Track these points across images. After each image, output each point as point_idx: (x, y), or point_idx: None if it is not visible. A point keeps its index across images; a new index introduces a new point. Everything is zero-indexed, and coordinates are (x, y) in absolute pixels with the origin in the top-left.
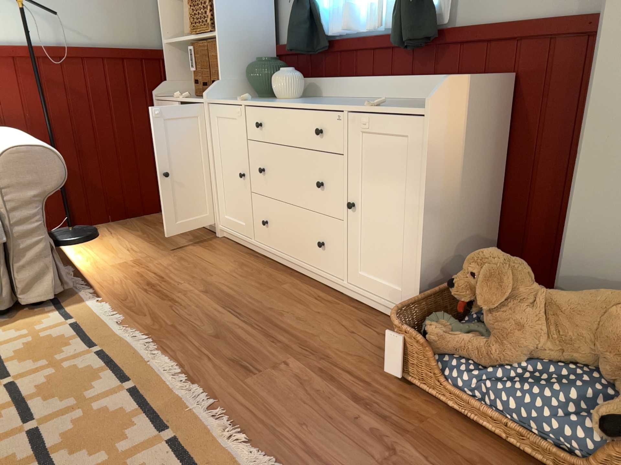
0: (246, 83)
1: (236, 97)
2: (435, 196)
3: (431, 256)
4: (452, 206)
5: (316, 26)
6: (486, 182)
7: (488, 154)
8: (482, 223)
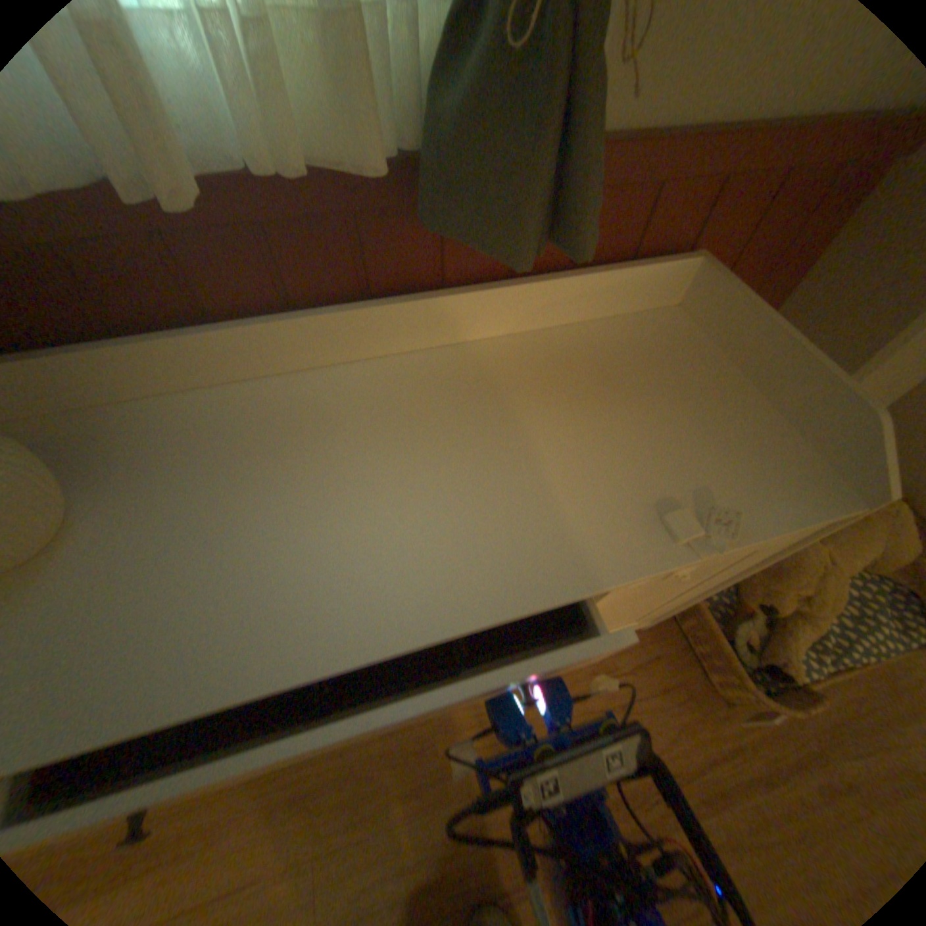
0: None
1: None
2: None
3: None
4: None
5: None
6: None
7: None
8: None
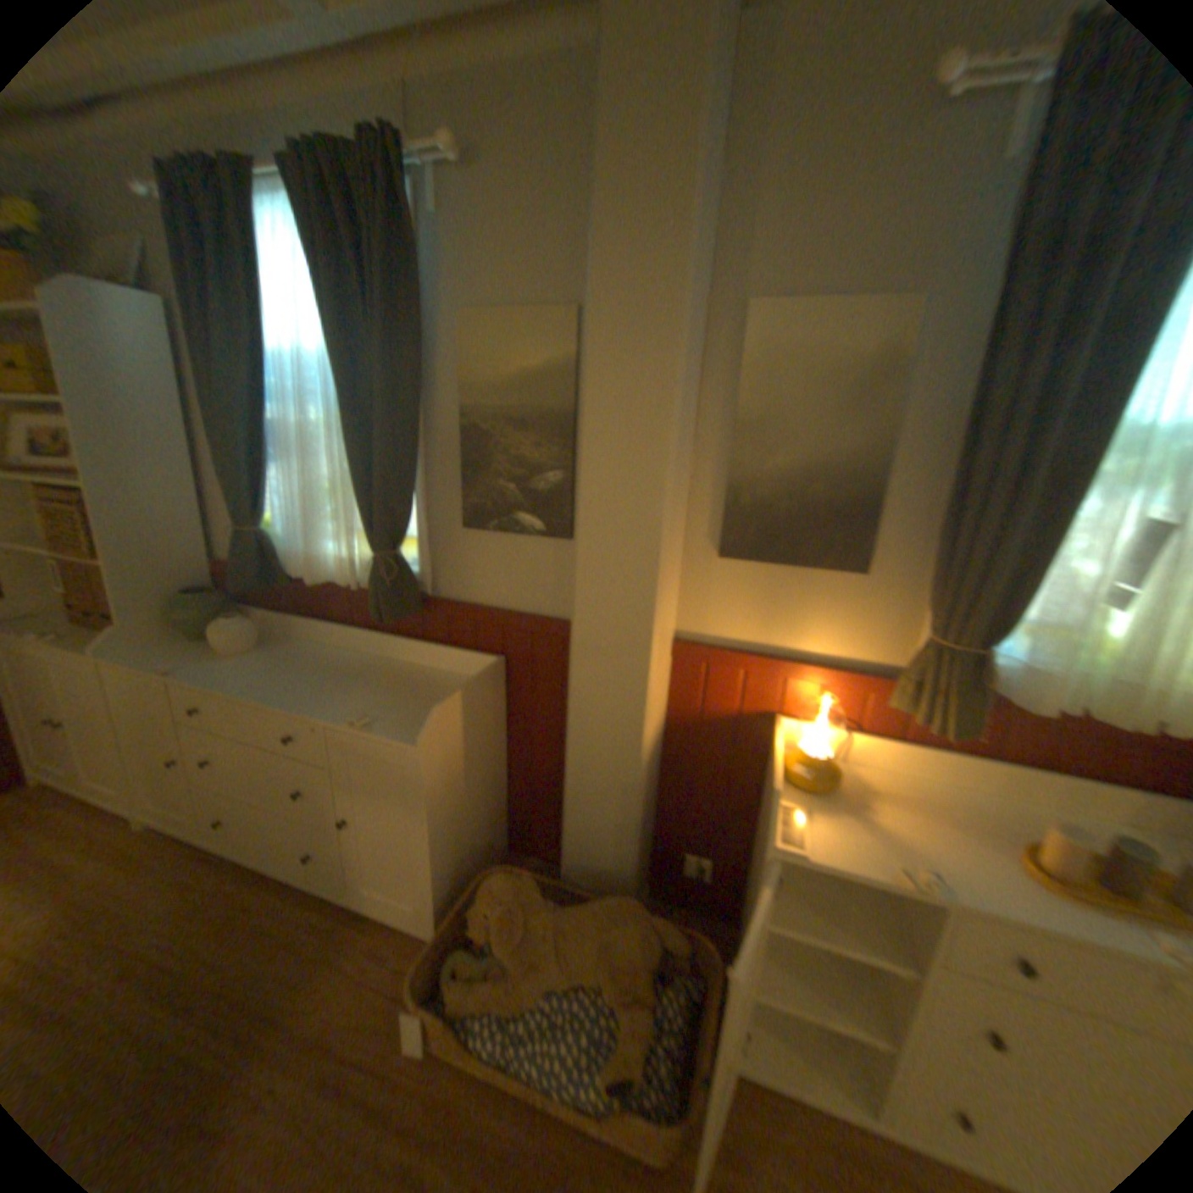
0: (164, 620)
1: (150, 642)
2: (440, 821)
3: (443, 876)
4: (459, 814)
5: (269, 558)
6: (492, 765)
7: (491, 740)
8: (492, 801)
